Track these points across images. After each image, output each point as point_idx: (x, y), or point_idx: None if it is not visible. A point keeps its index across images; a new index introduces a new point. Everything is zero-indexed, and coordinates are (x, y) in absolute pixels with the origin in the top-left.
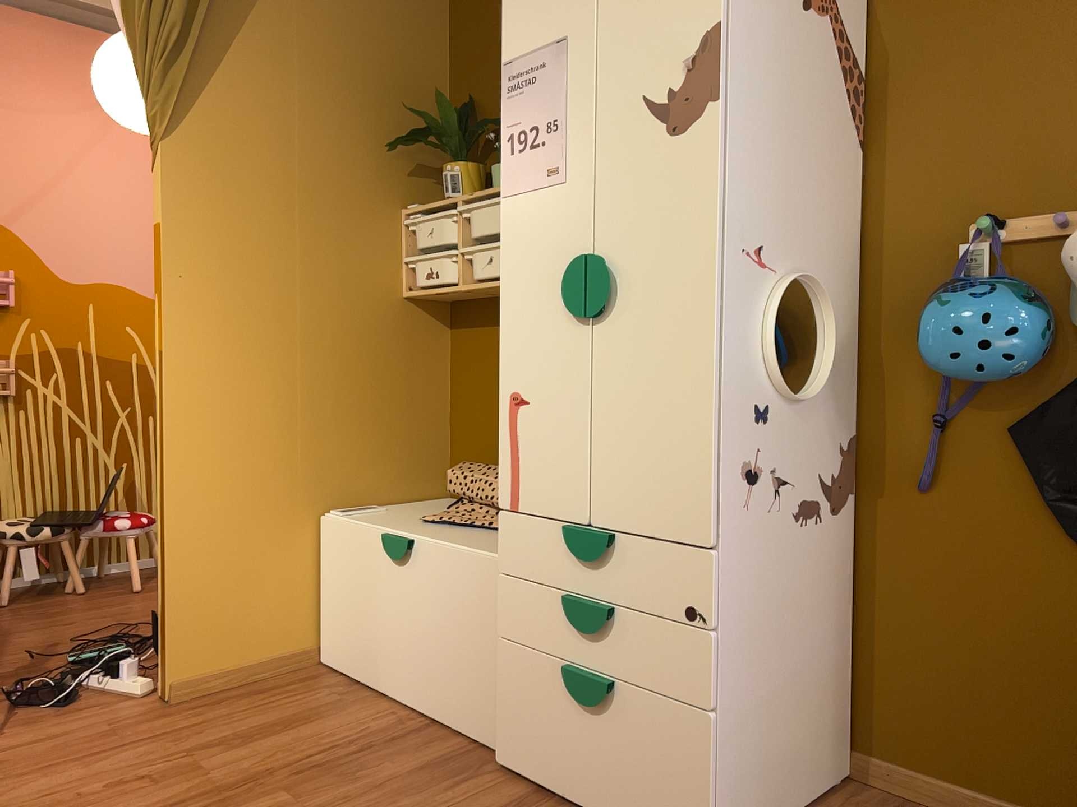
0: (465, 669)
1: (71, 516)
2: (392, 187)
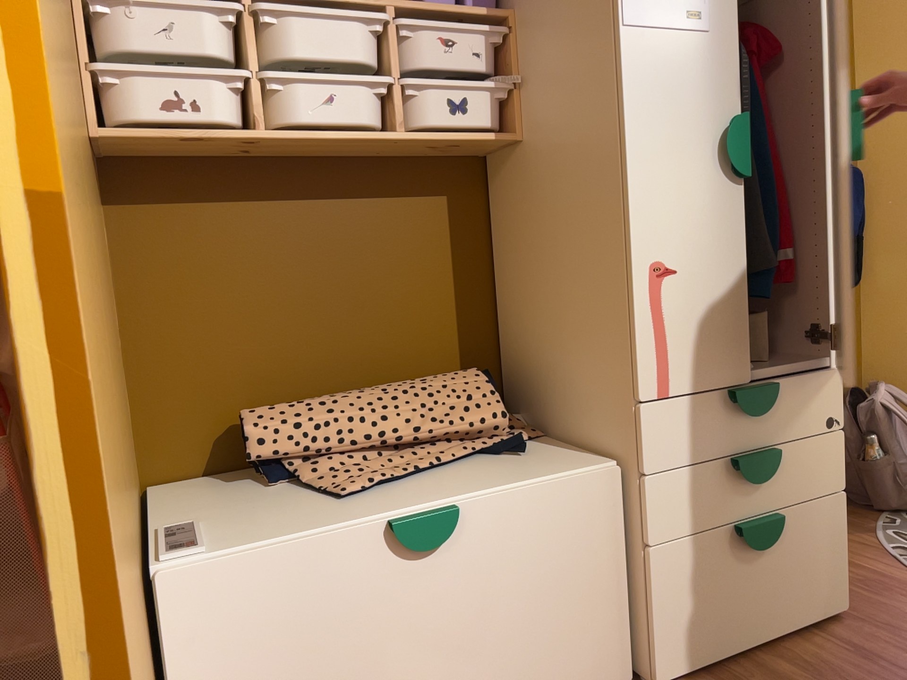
0: (570, 624)
1: None
2: None
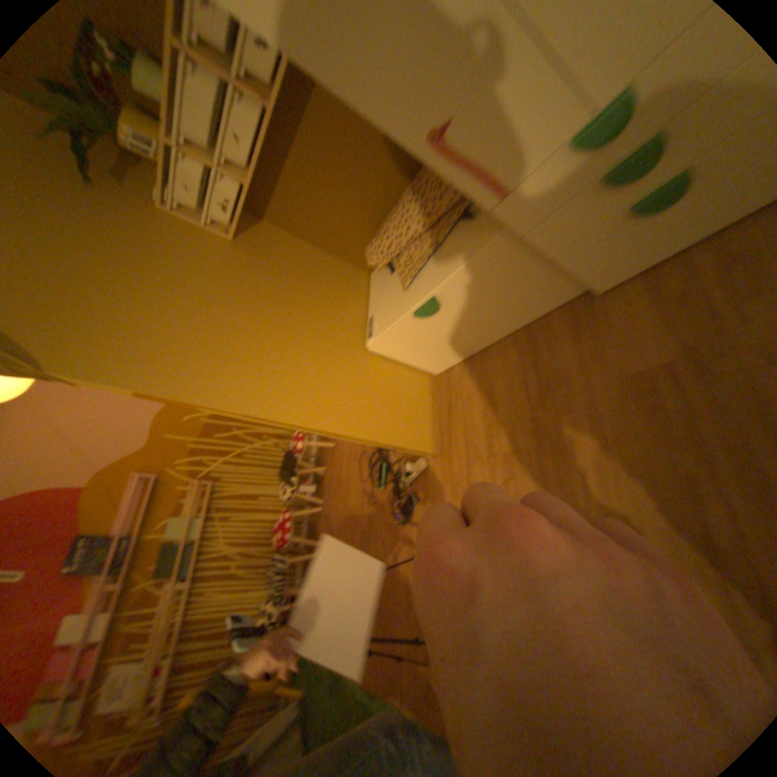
0: (529, 292)
1: (285, 464)
2: (131, 202)
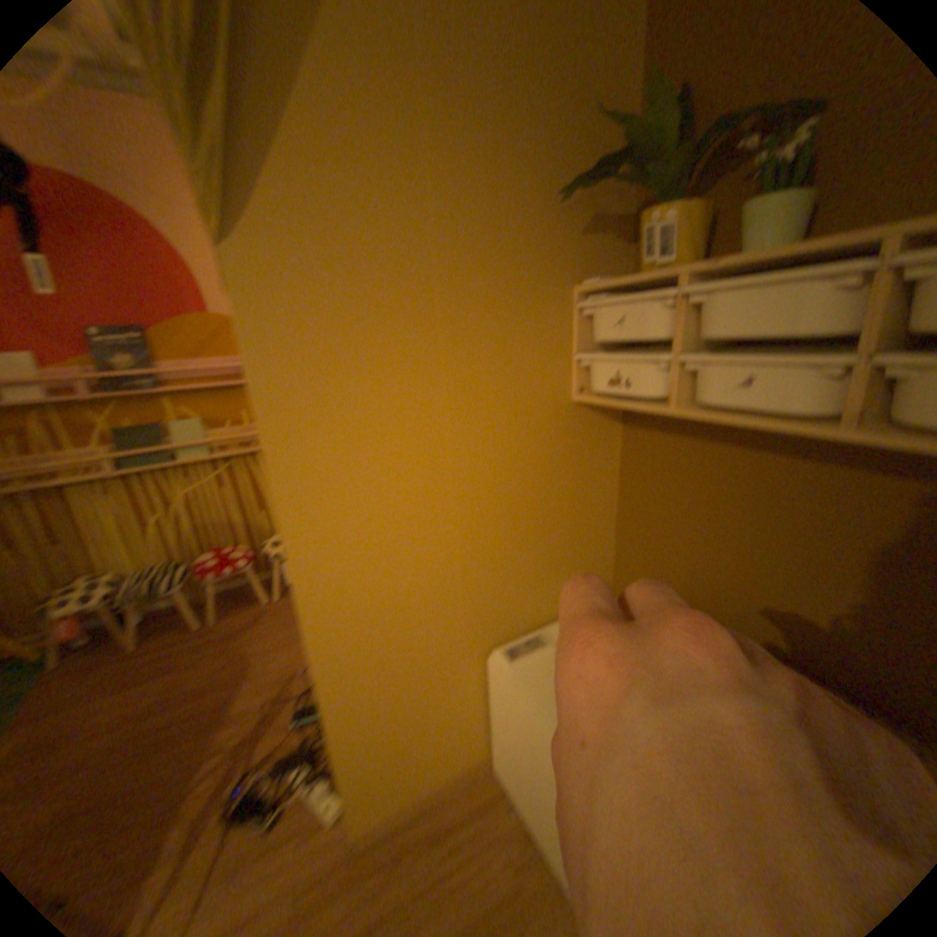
0: None
1: None
2: (563, 252)
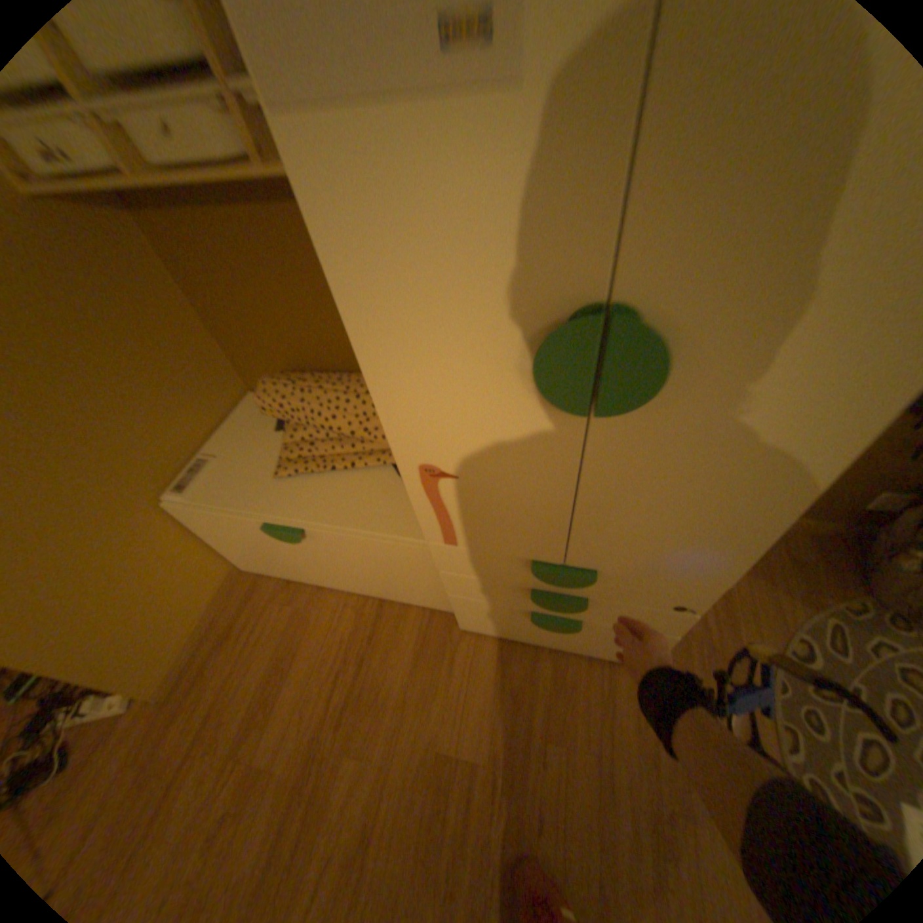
0: (405, 586)
1: None
2: None
